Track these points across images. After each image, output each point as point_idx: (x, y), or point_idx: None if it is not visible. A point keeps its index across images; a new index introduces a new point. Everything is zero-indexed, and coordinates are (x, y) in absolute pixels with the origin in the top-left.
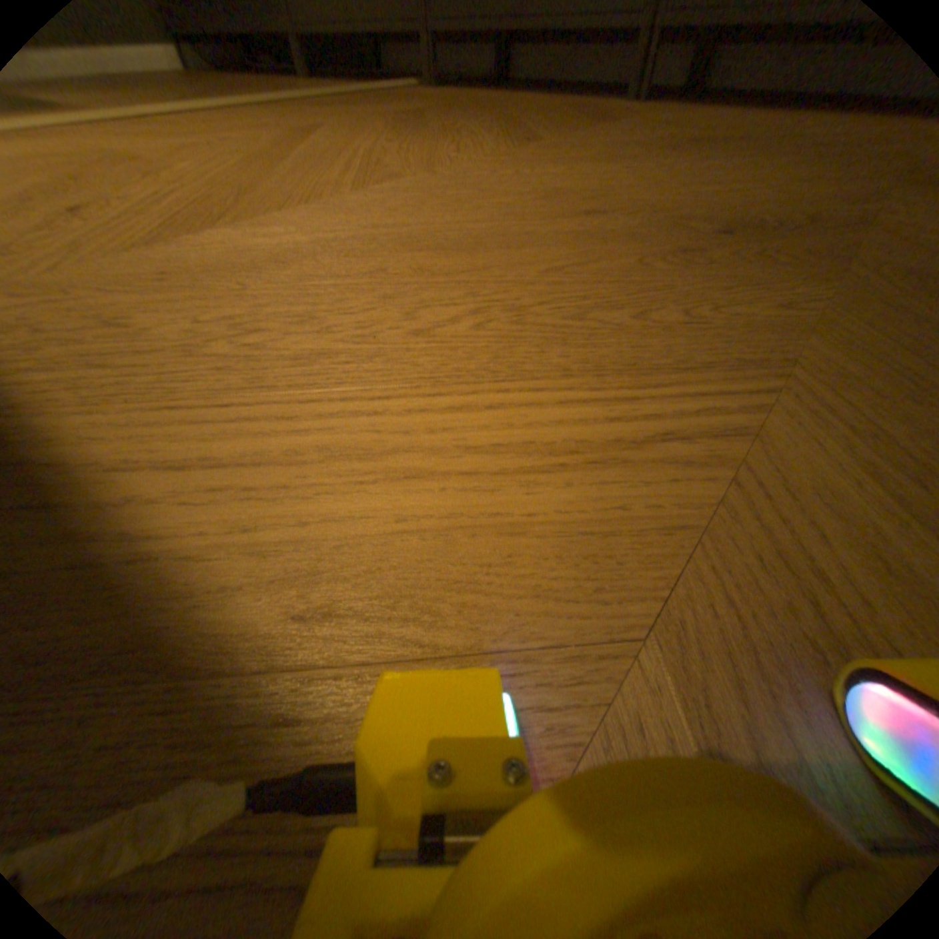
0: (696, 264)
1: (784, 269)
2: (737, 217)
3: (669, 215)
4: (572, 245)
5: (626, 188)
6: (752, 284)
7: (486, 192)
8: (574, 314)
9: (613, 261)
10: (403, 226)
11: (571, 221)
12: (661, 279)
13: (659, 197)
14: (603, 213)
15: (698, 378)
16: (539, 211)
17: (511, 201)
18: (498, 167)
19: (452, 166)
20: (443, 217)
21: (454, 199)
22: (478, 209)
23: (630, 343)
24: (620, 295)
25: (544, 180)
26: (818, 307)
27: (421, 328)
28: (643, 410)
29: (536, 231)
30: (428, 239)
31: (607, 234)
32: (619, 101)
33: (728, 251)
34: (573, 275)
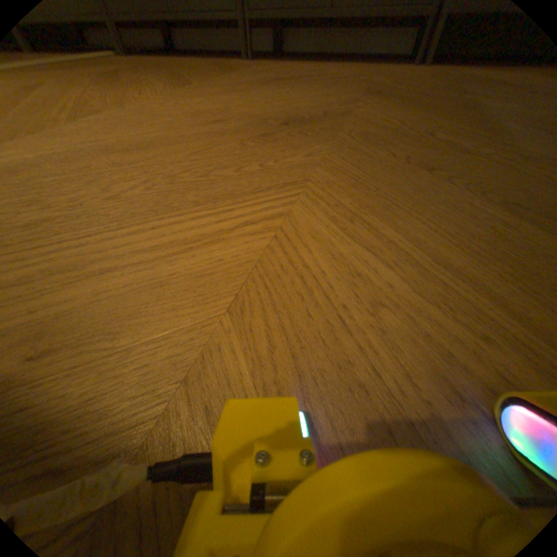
0: (269, 140)
1: (310, 137)
2: (291, 115)
3: (258, 117)
4: (205, 138)
5: (237, 106)
6: (294, 146)
7: (156, 115)
8: (203, 173)
9: (226, 143)
10: (101, 139)
11: (205, 126)
12: (250, 150)
13: (254, 108)
14: (223, 119)
15: (263, 194)
16: (187, 122)
17: (171, 118)
18: (164, 100)
19: (135, 101)
20: (128, 131)
21: (135, 121)
22: (151, 124)
23: (231, 183)
24: (228, 160)
25: (191, 105)
26: (322, 153)
27: (111, 194)
28: (235, 213)
29: (185, 133)
30: (118, 145)
31: (225, 130)
32: (238, 59)
33: (285, 132)
34: (204, 153)
